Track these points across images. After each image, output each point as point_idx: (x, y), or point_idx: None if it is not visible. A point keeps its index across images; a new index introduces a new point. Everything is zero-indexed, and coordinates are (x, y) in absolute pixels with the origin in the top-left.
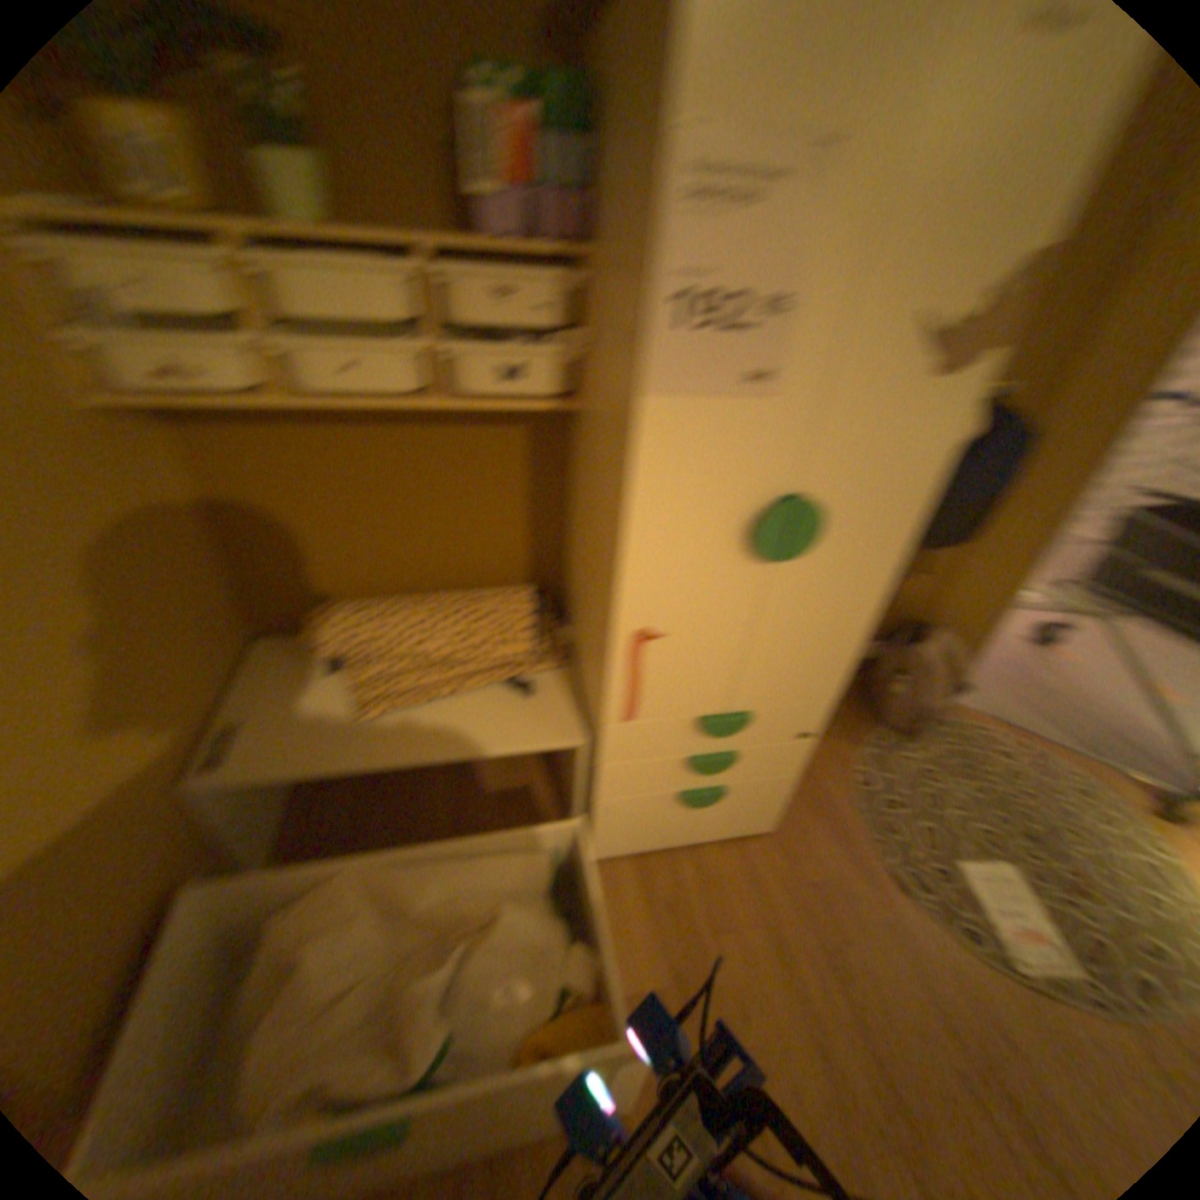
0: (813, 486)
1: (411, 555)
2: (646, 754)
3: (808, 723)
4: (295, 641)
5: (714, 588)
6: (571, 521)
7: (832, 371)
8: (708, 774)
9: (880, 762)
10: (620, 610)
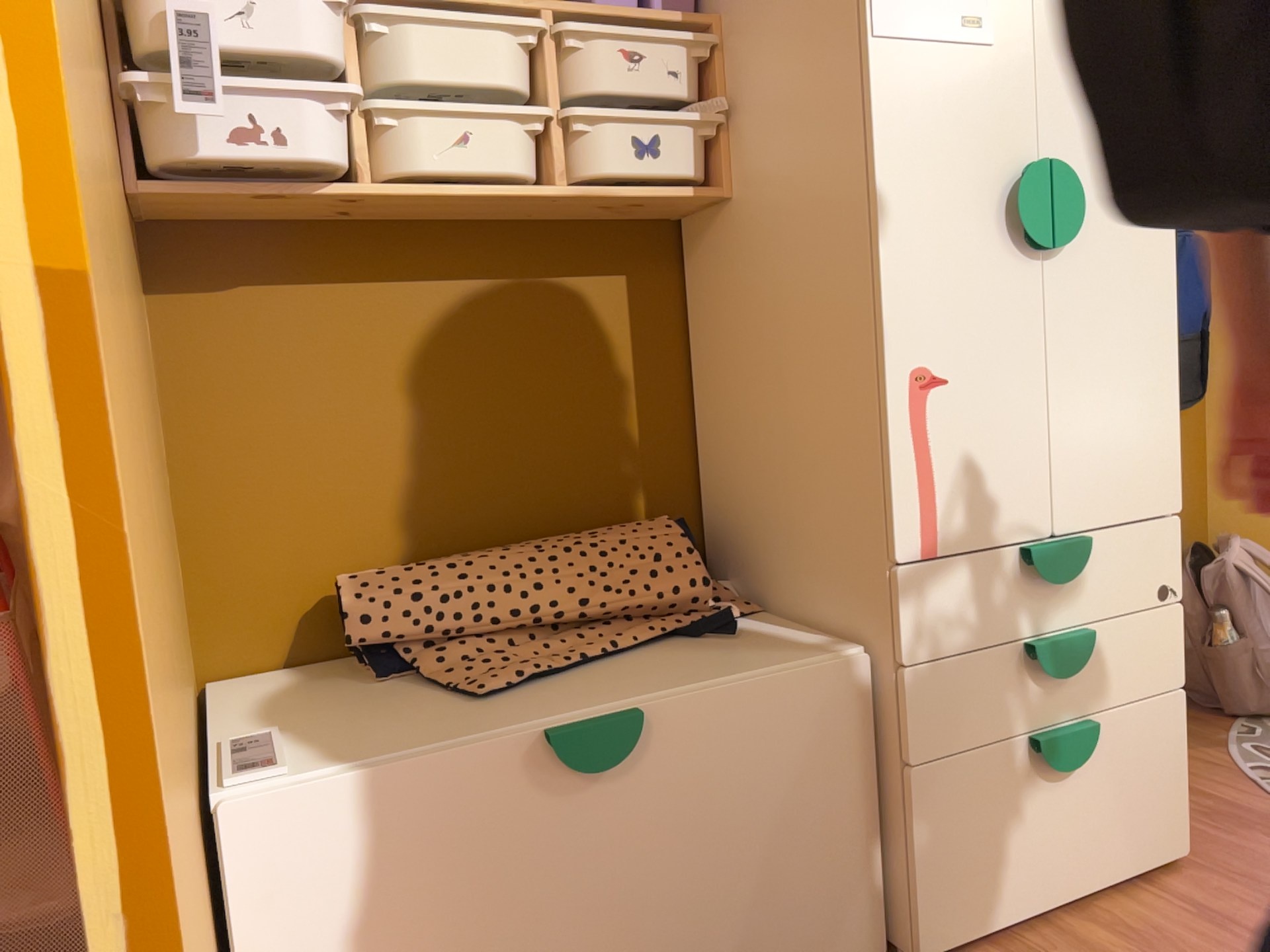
0: (1055, 155)
1: (468, 493)
2: (966, 643)
3: (1162, 564)
4: (277, 675)
5: (989, 301)
6: (695, 413)
7: (1033, 22)
8: (1061, 685)
9: (1268, 747)
10: (887, 343)
